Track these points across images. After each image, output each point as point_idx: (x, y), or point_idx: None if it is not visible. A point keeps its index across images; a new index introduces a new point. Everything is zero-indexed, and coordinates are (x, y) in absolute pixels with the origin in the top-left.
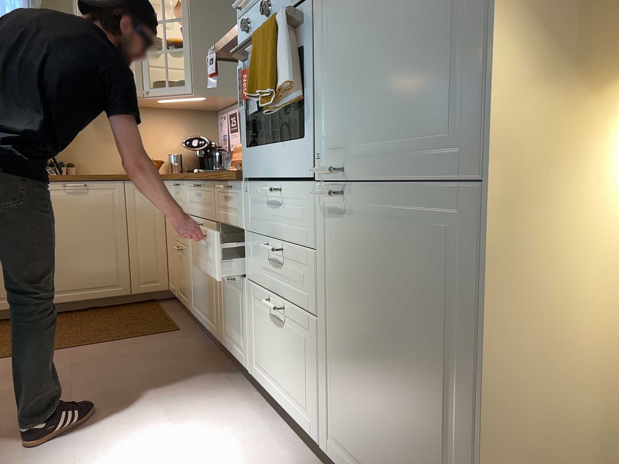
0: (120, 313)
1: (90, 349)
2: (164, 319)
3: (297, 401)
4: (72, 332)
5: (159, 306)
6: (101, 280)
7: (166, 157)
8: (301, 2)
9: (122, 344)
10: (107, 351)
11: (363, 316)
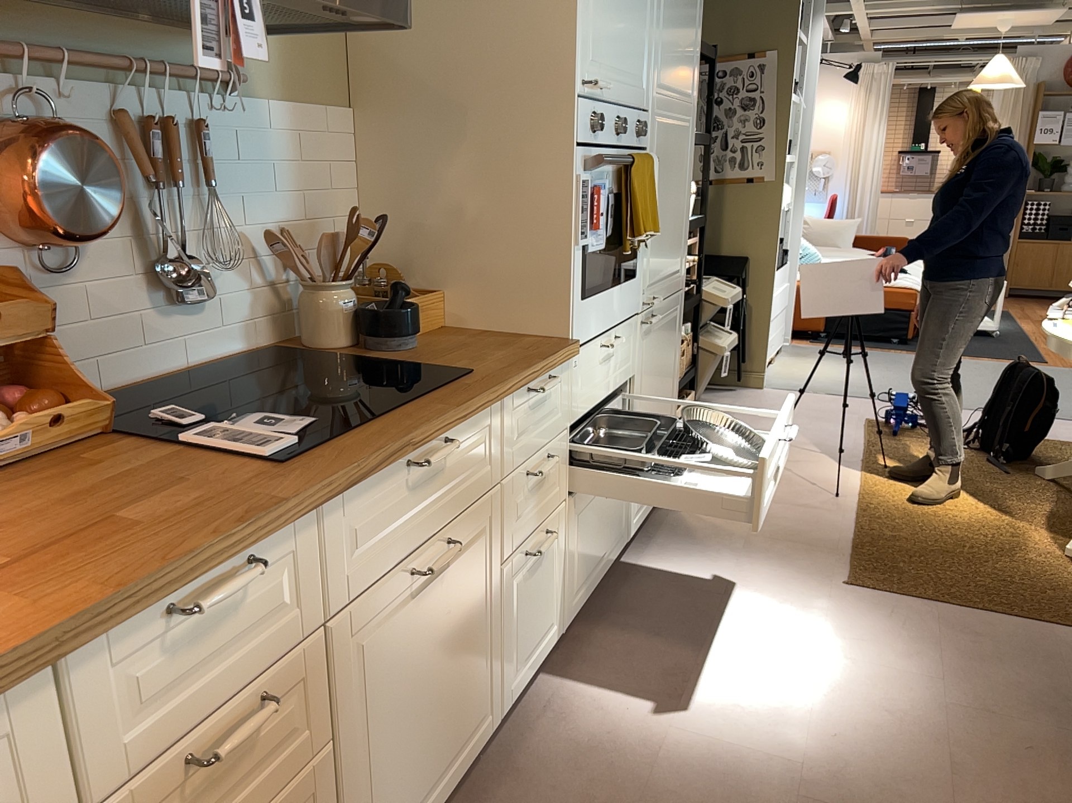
0: None
1: None
2: None
3: (613, 539)
4: None
5: None
6: None
7: None
8: (640, 148)
9: None
10: None
11: (653, 393)
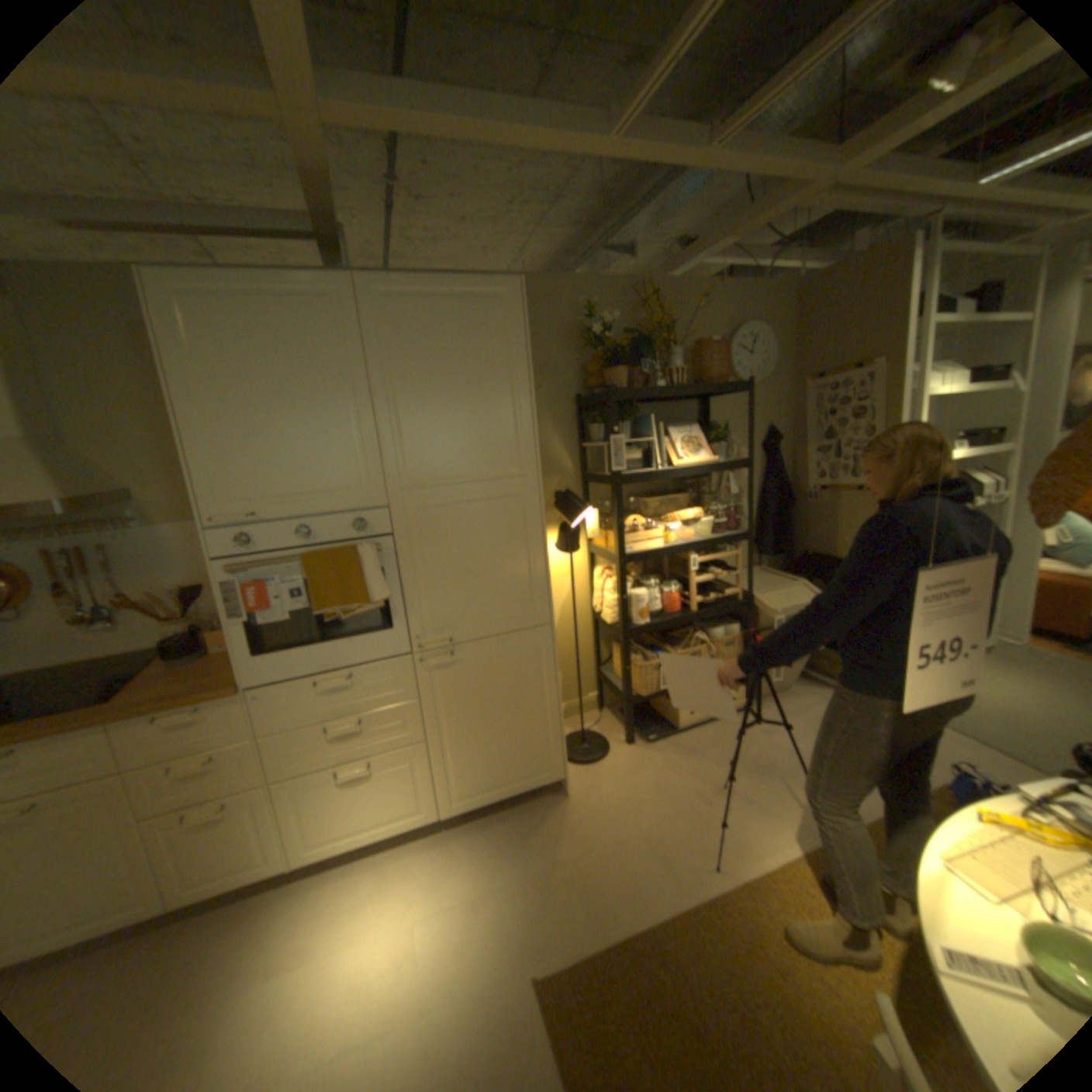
0: None
1: None
2: None
3: (394, 817)
4: None
5: None
6: None
7: None
8: (366, 537)
9: None
10: None
11: (473, 711)
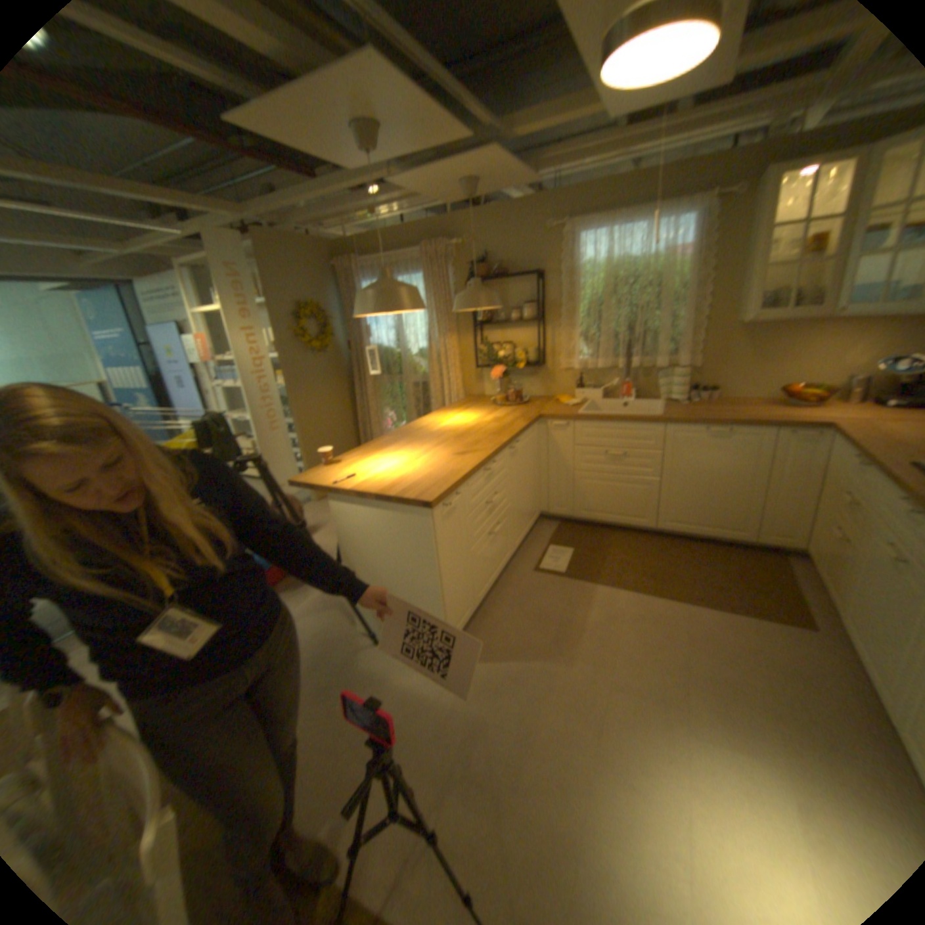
0: (742, 561)
1: (708, 615)
2: (796, 598)
3: None
4: (691, 575)
5: (790, 568)
6: (727, 522)
7: (844, 377)
8: None
9: (743, 624)
10: (726, 627)
11: None
